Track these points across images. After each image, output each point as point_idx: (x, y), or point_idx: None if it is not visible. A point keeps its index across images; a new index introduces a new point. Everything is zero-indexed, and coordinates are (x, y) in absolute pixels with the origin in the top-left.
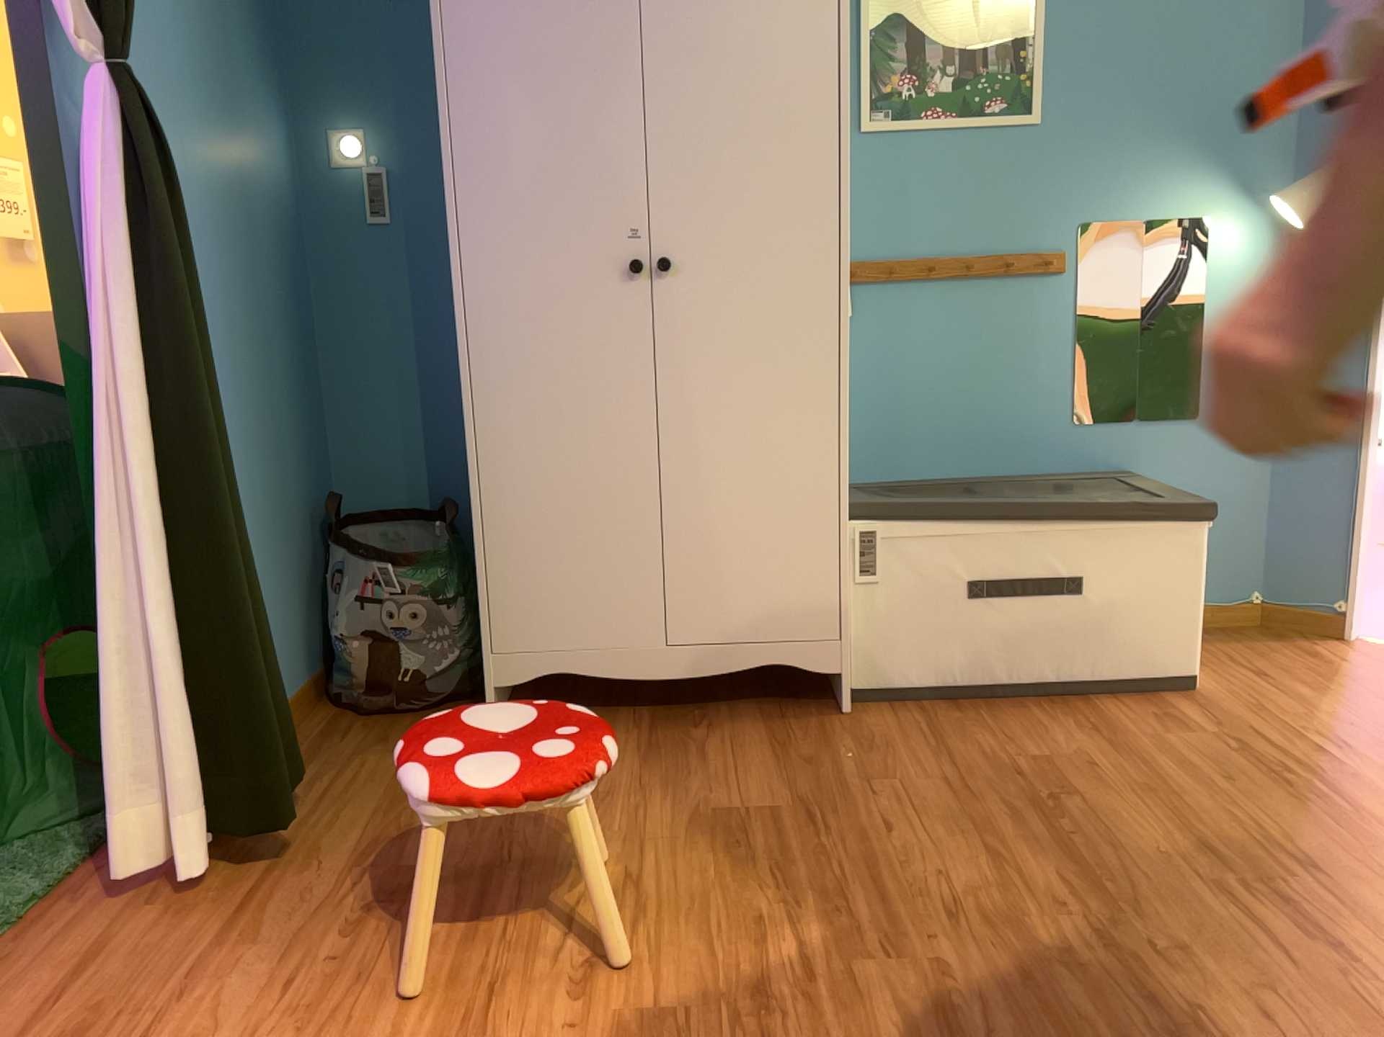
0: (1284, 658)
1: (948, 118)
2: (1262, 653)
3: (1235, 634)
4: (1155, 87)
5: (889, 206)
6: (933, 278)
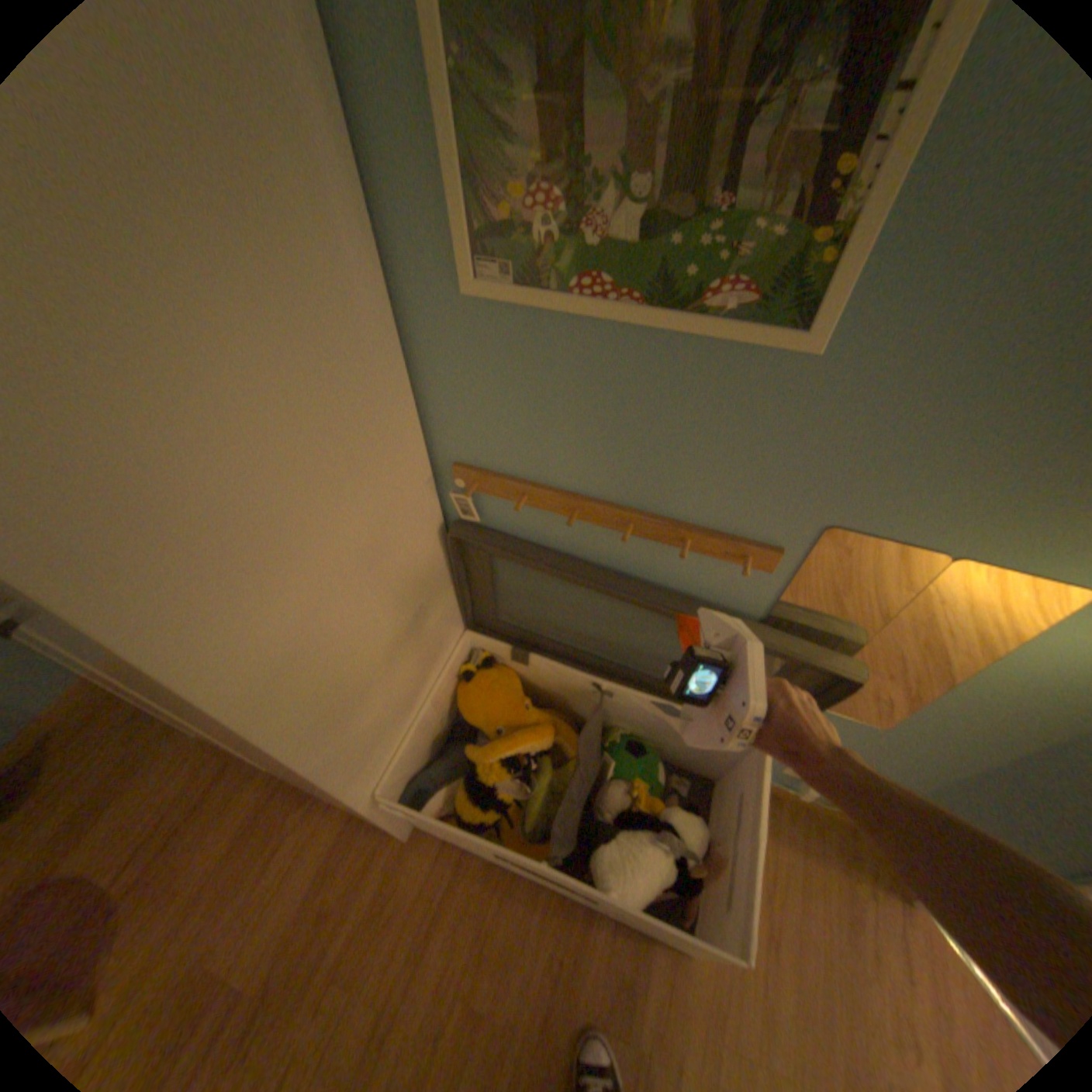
0: (829, 914)
1: (629, 298)
2: (816, 891)
3: (819, 834)
4: None
5: (524, 417)
6: (581, 519)
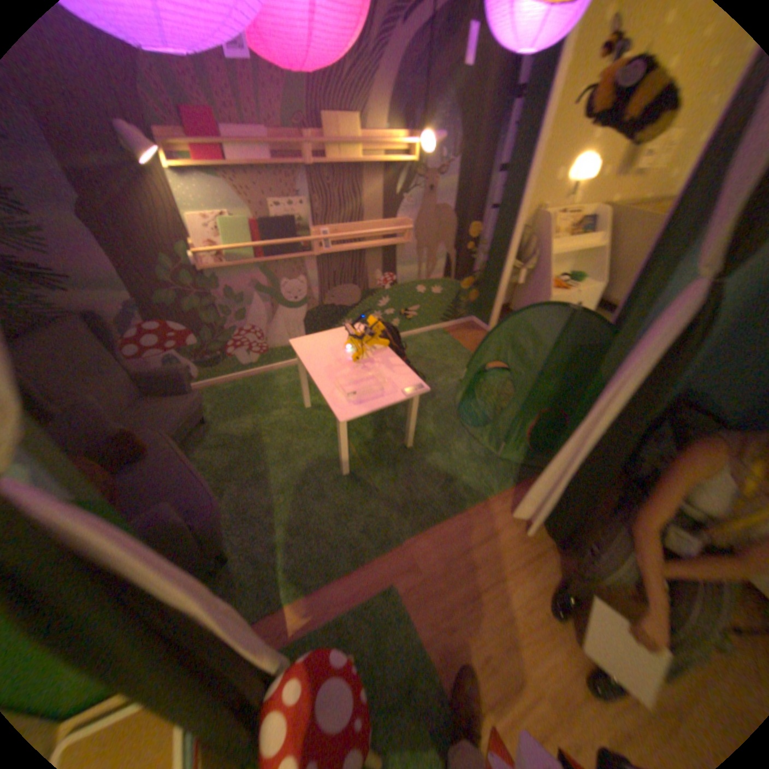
0: None
1: None
2: None
3: None
4: None
5: None
6: None
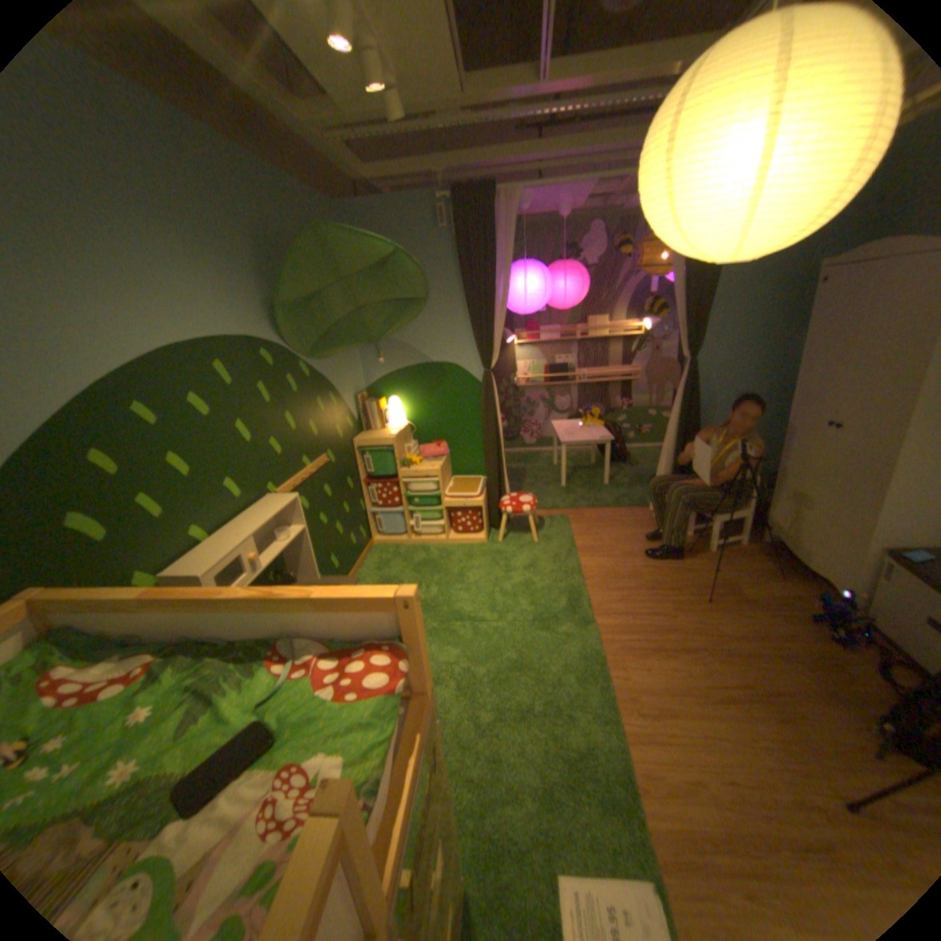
0: None
1: None
2: None
3: None
4: None
5: None
6: None
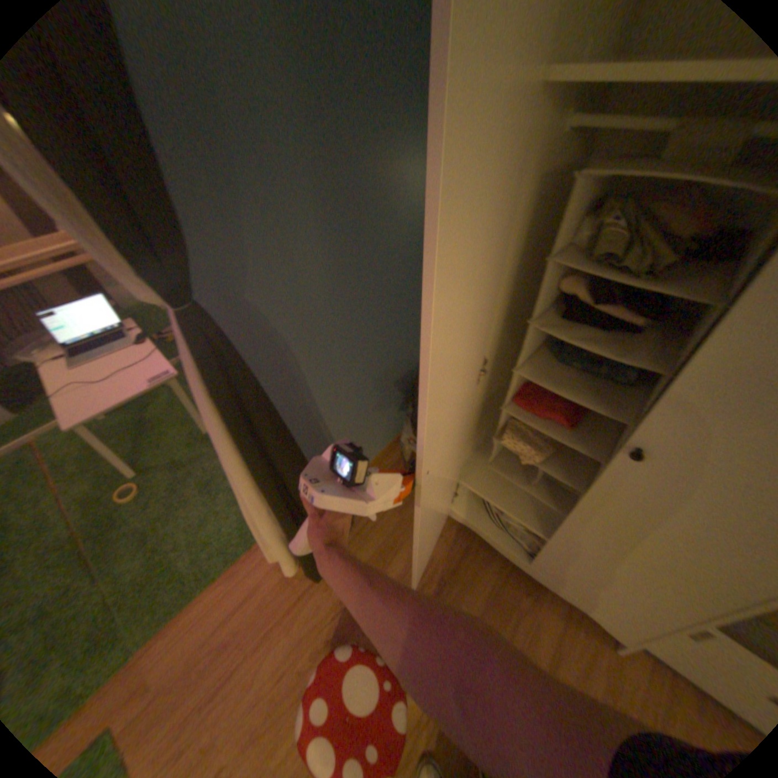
0: None
1: None
2: None
3: None
4: None
5: None
6: None
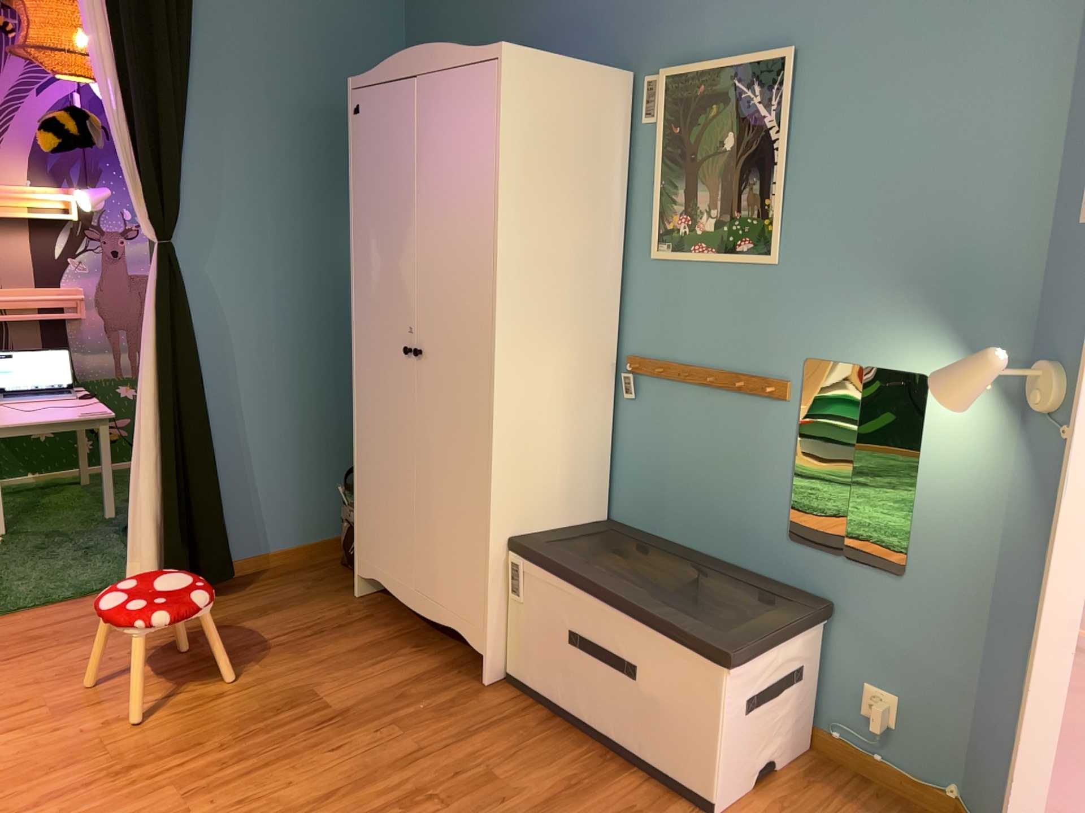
0: None
1: (709, 252)
2: None
3: (901, 811)
4: (883, 238)
5: (667, 318)
6: (689, 381)
